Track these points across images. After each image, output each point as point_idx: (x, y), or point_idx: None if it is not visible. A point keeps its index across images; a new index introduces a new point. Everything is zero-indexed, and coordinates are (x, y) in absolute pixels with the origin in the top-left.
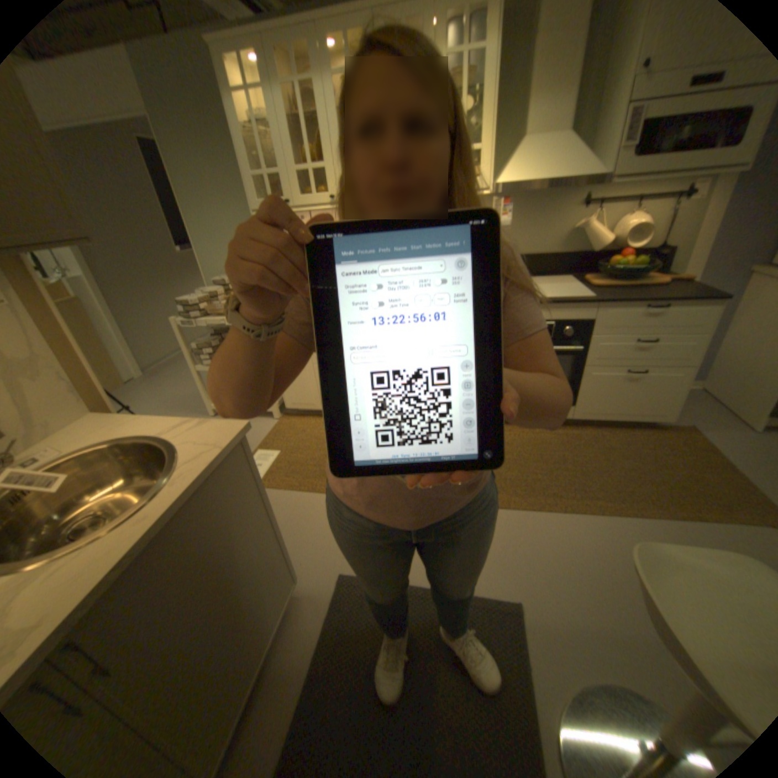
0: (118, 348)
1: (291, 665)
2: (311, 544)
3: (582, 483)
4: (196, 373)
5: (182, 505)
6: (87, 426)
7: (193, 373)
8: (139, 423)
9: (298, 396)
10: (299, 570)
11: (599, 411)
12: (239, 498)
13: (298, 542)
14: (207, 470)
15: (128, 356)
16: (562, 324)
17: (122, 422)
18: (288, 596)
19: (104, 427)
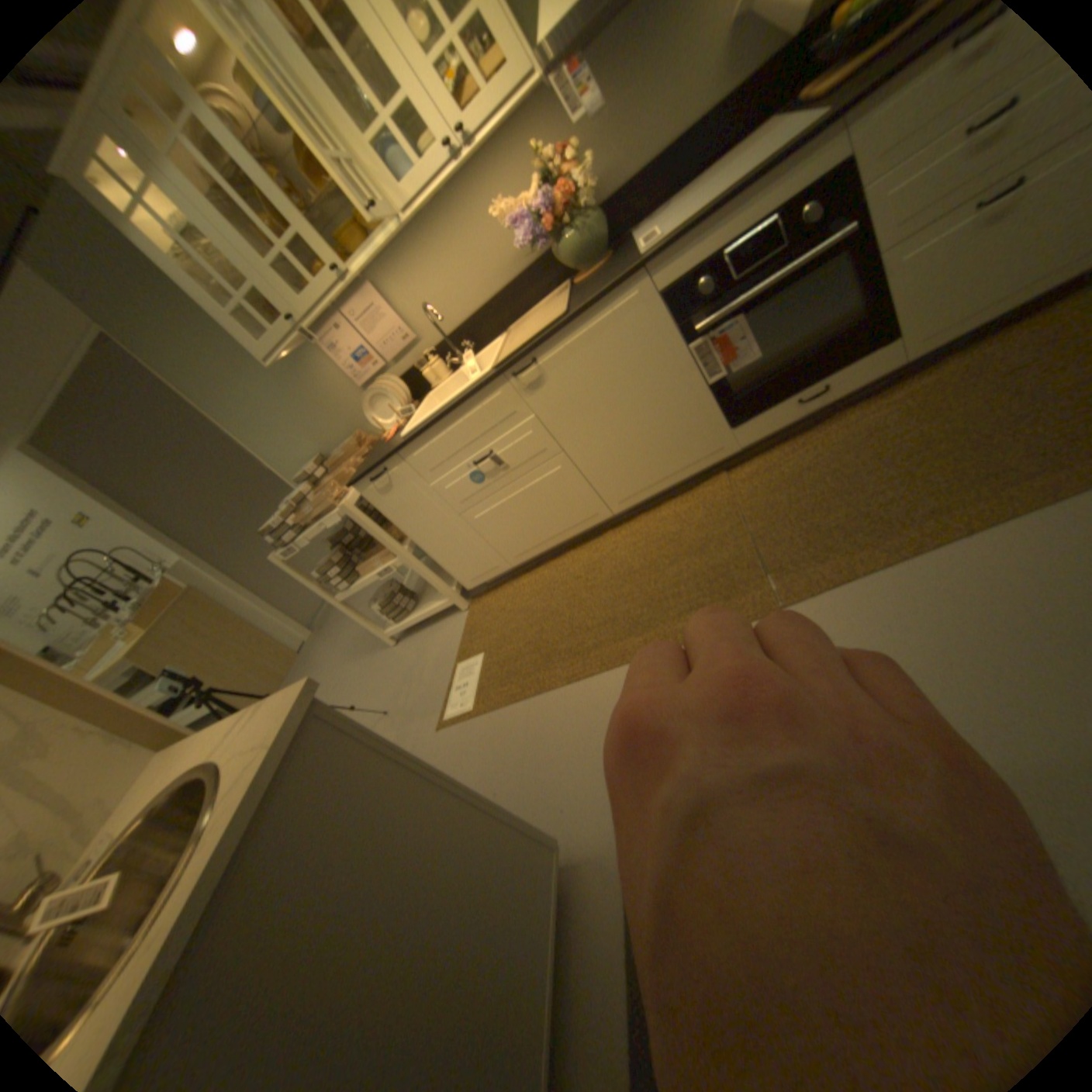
0: (268, 616)
1: (599, 976)
2: (564, 770)
3: (982, 461)
4: (342, 604)
5: (218, 875)
6: (151, 773)
7: (338, 605)
8: (198, 740)
9: (472, 565)
10: (562, 818)
11: (956, 315)
12: (356, 793)
13: (547, 775)
14: (249, 792)
15: (283, 618)
16: (792, 204)
17: (183, 748)
18: (549, 872)
19: (165, 767)
